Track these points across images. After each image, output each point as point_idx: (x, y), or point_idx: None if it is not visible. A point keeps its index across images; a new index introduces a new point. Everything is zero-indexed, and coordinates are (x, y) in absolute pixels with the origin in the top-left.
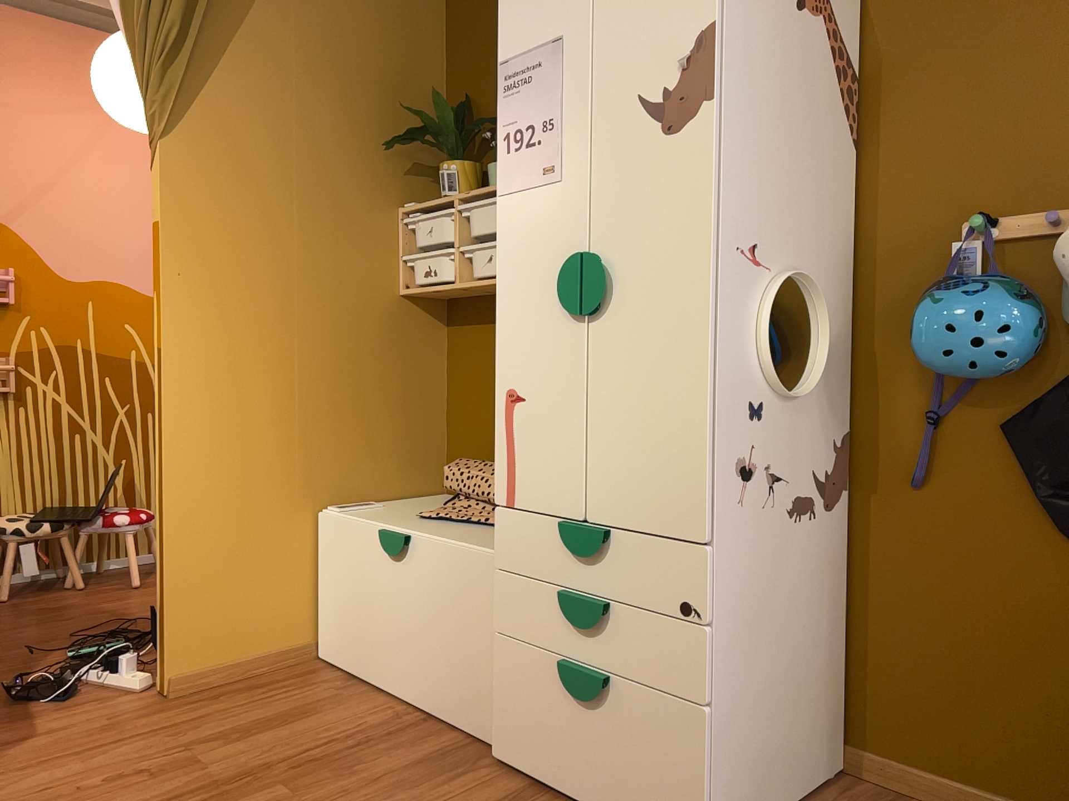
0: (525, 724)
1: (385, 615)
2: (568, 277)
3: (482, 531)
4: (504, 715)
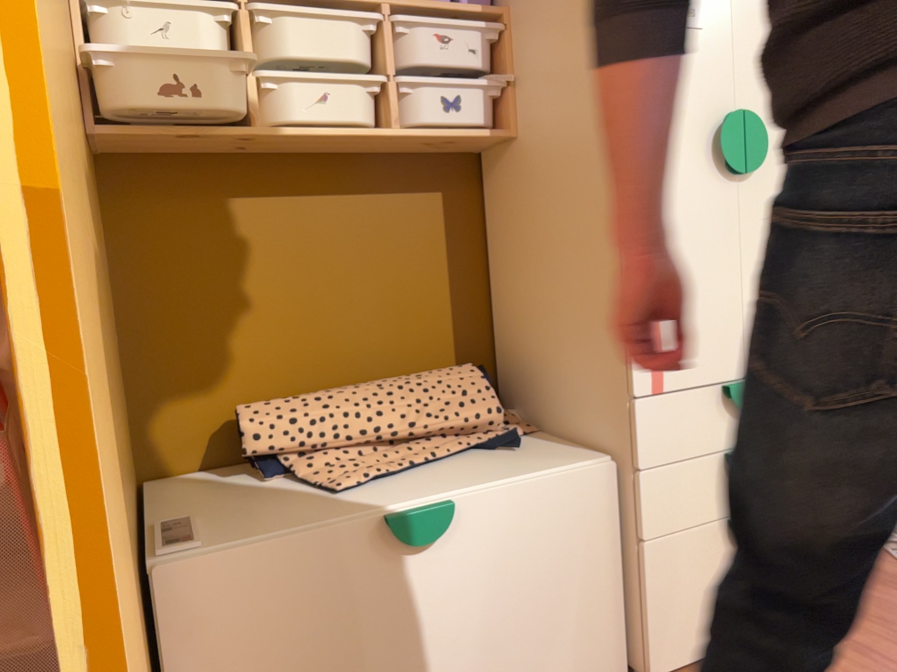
0: (692, 612)
1: (400, 648)
2: (733, 134)
3: (464, 464)
4: (667, 621)
